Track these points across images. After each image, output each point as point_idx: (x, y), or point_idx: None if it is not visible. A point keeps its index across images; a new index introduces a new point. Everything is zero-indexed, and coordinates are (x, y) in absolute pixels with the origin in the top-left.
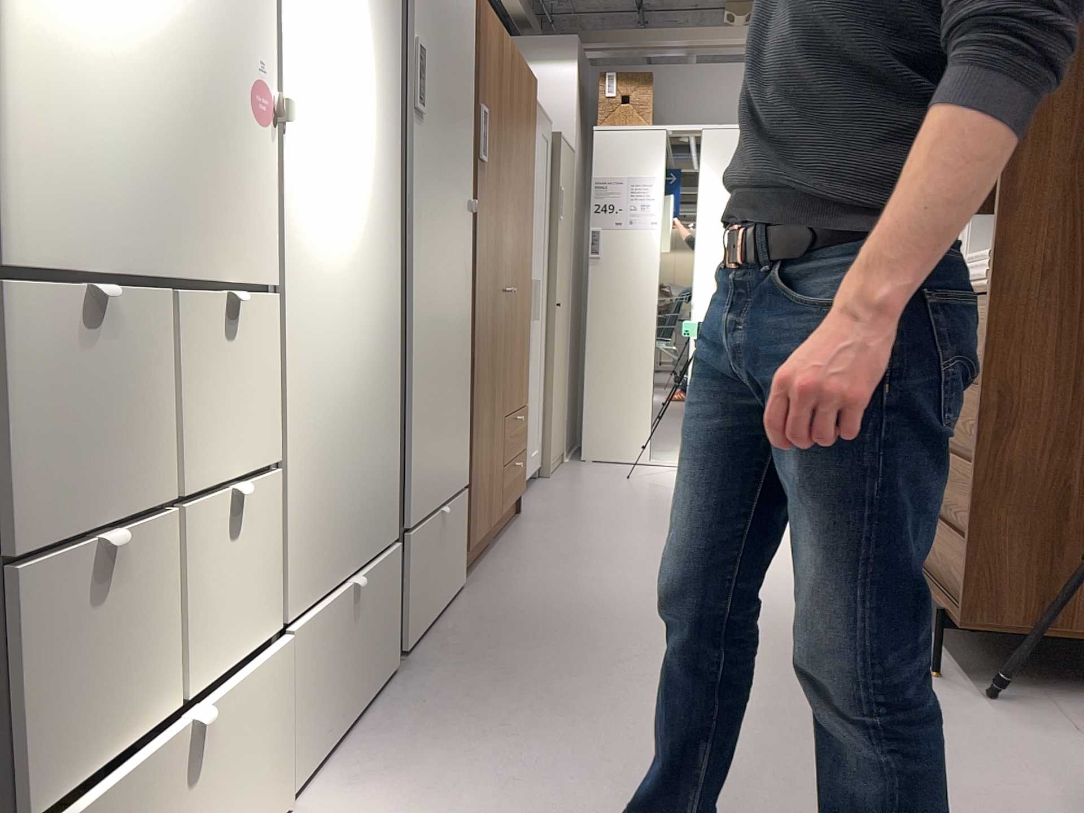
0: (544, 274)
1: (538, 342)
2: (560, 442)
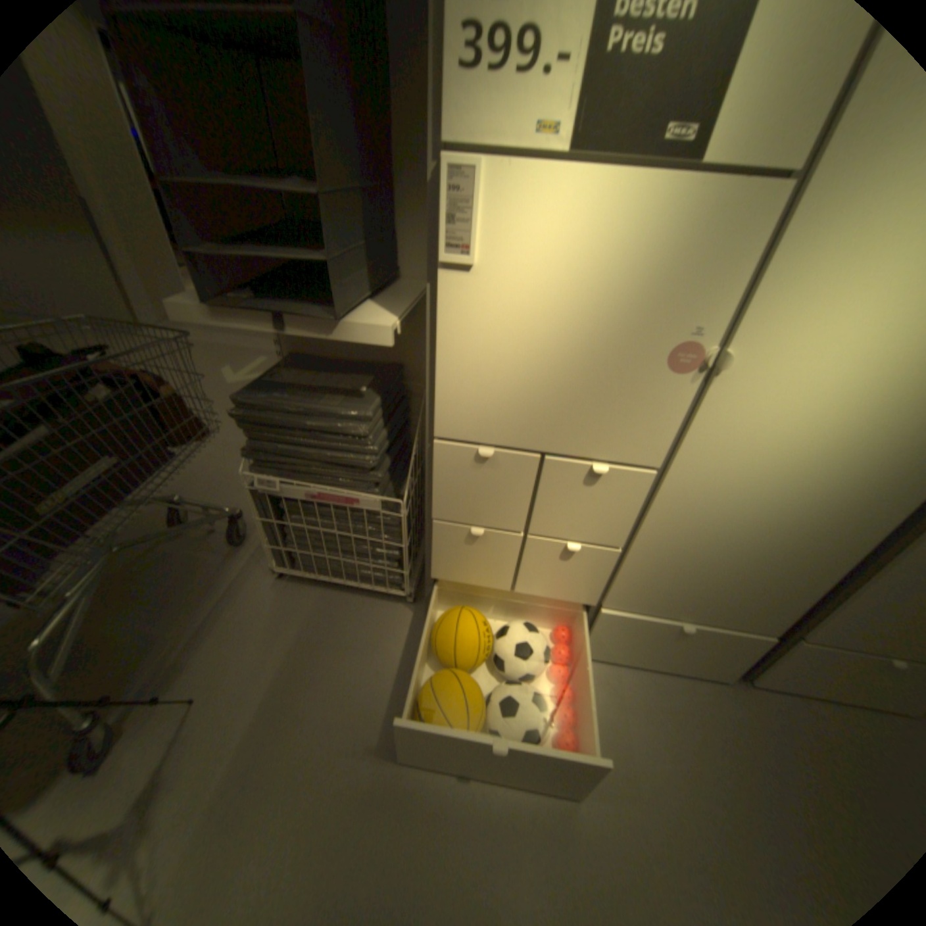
0: None
1: None
2: None
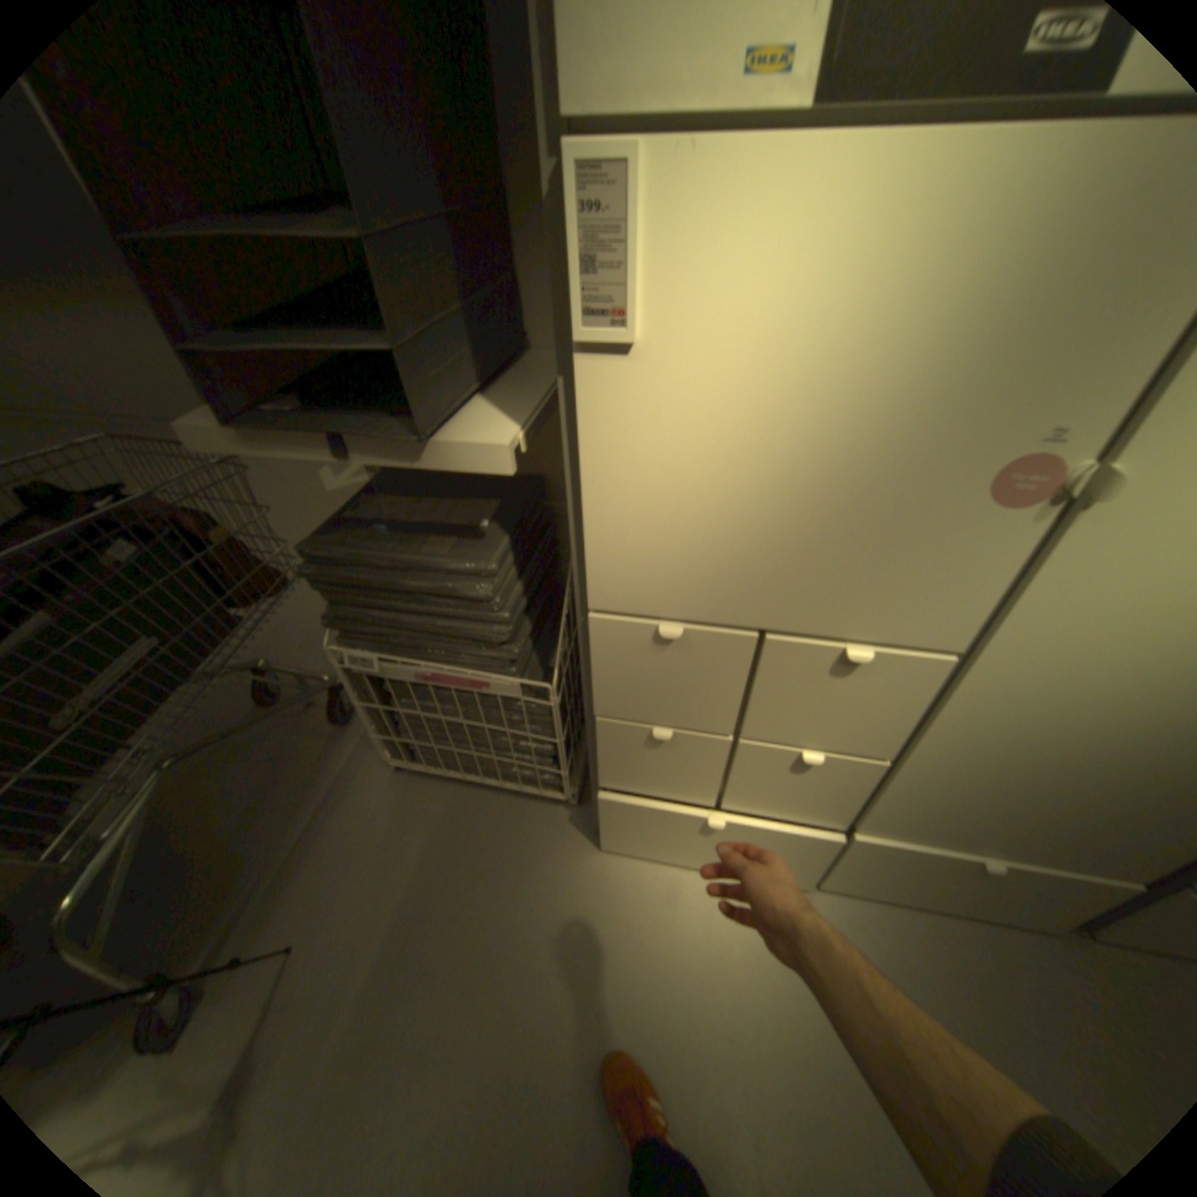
0: None
1: None
2: None
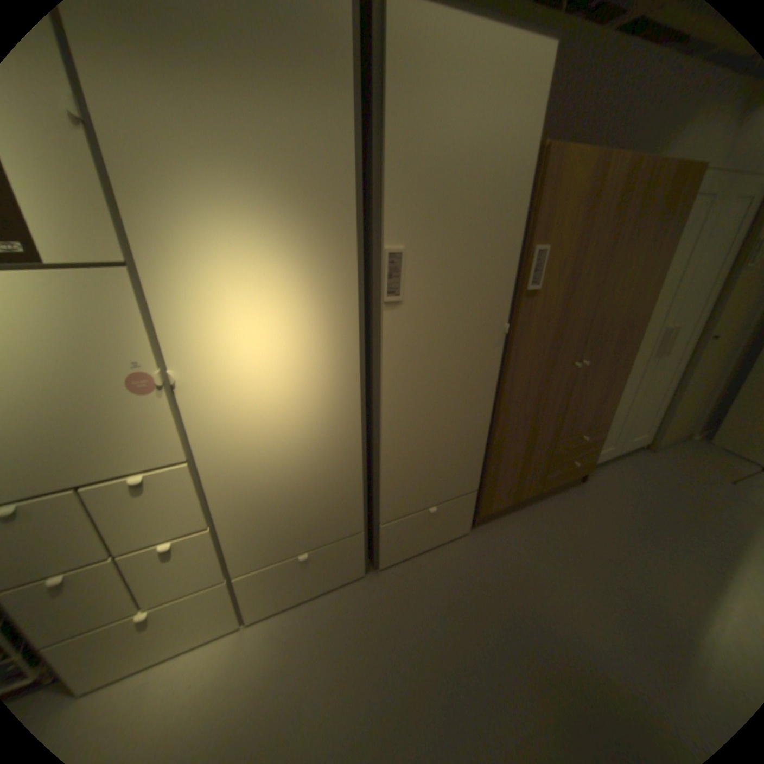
0: (704, 316)
1: (671, 368)
2: (686, 430)
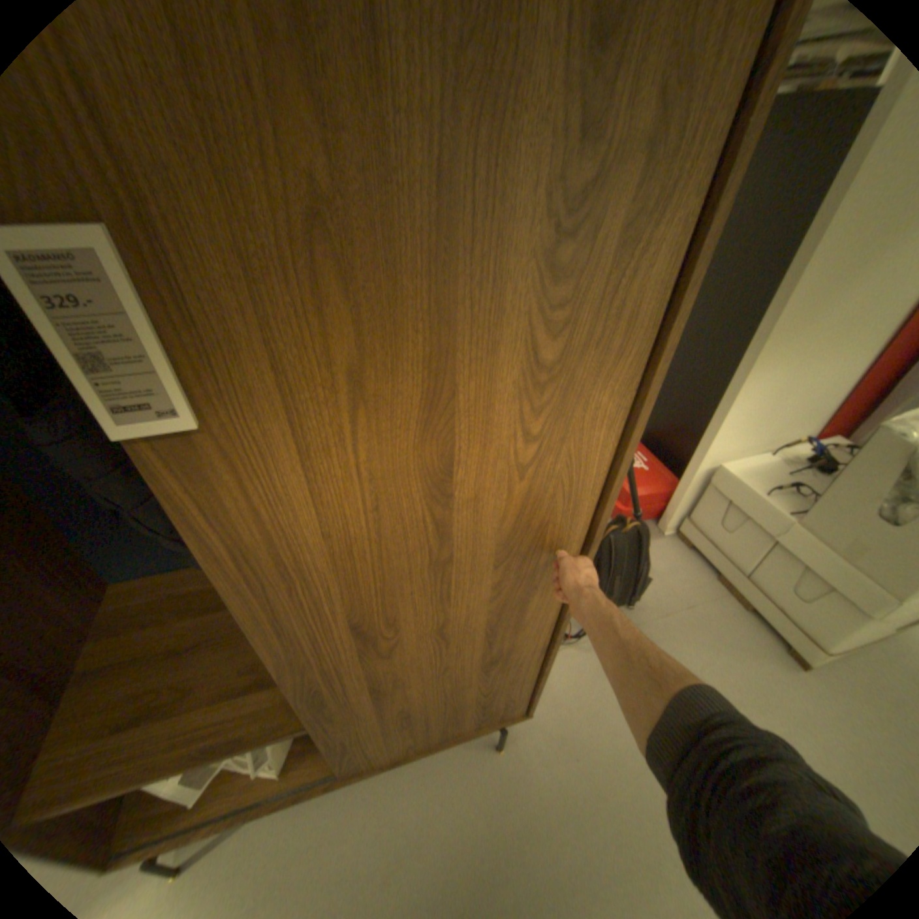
0: None
1: None
2: None
